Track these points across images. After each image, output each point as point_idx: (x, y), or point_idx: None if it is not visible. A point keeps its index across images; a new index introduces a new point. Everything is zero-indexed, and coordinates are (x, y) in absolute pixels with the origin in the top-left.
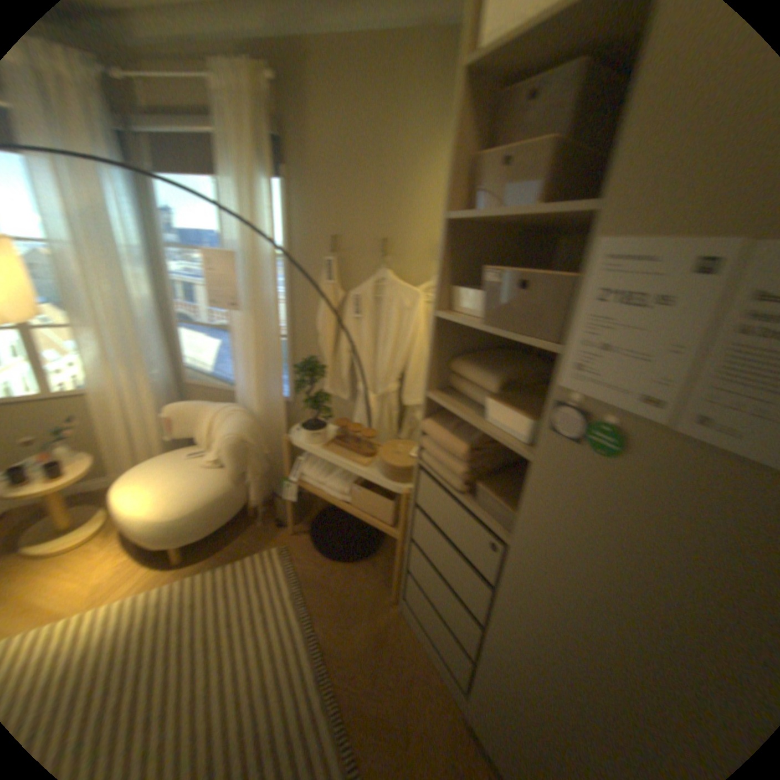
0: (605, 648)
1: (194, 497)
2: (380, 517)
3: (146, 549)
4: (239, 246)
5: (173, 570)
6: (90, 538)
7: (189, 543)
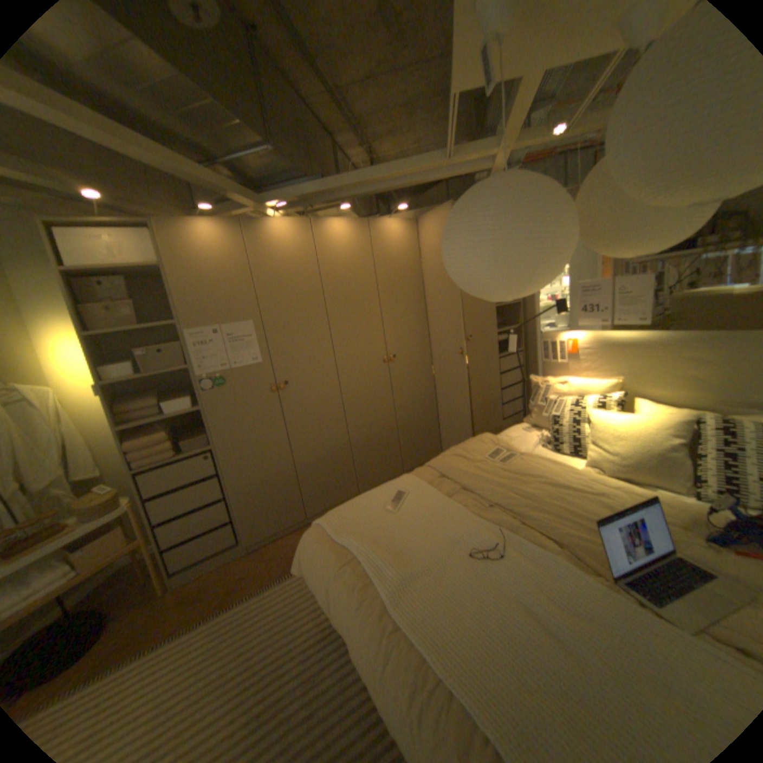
0: (255, 438)
1: None
2: (114, 549)
3: None
4: None
5: None
6: None
7: None
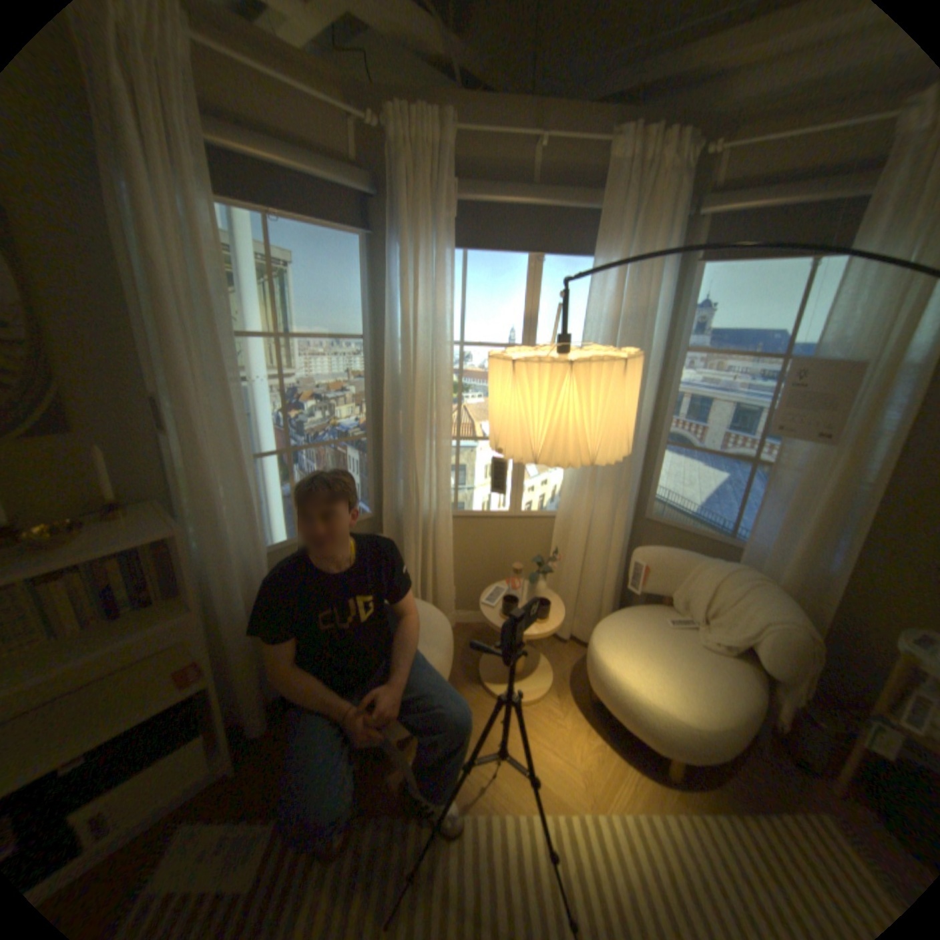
0: None
1: (731, 701)
2: None
3: (660, 752)
4: (857, 352)
5: (675, 789)
6: (549, 693)
7: (718, 765)
